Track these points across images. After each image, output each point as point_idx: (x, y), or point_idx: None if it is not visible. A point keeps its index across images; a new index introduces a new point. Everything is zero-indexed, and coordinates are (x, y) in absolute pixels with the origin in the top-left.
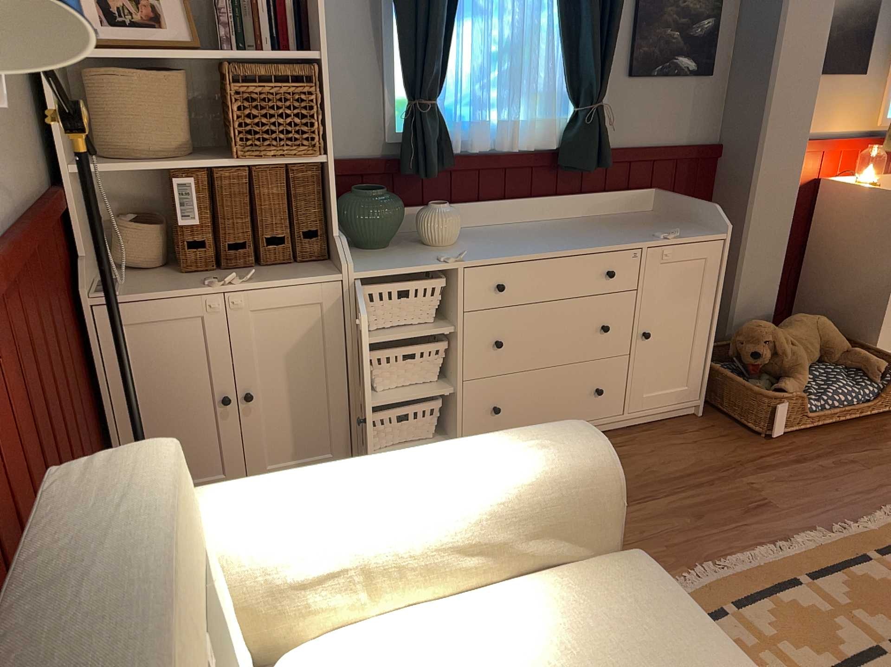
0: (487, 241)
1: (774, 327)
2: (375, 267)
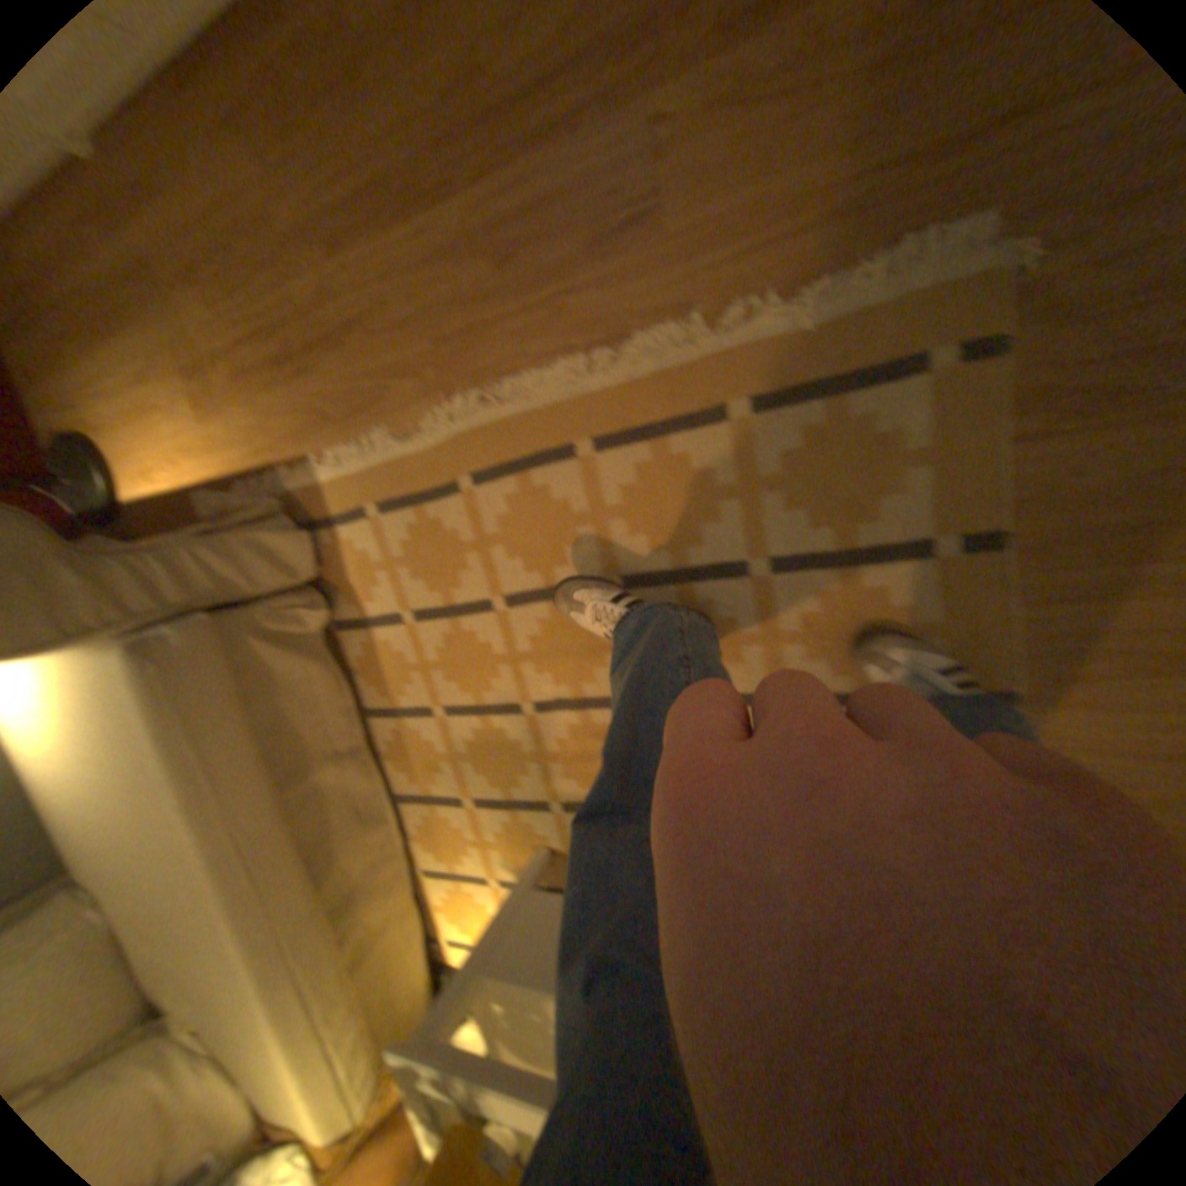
0: None
1: None
2: None
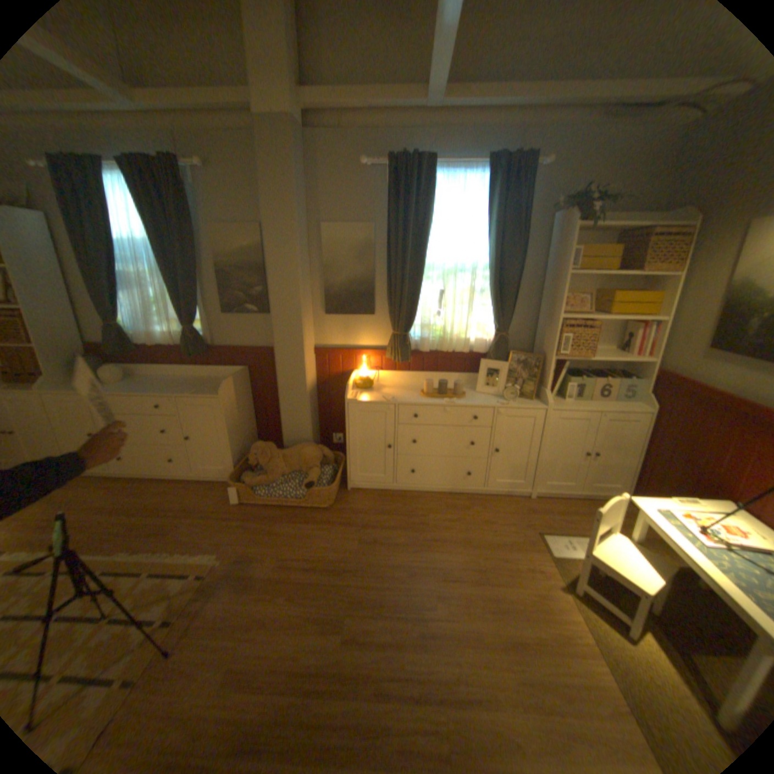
0: (128, 384)
1: (269, 447)
2: (54, 390)
